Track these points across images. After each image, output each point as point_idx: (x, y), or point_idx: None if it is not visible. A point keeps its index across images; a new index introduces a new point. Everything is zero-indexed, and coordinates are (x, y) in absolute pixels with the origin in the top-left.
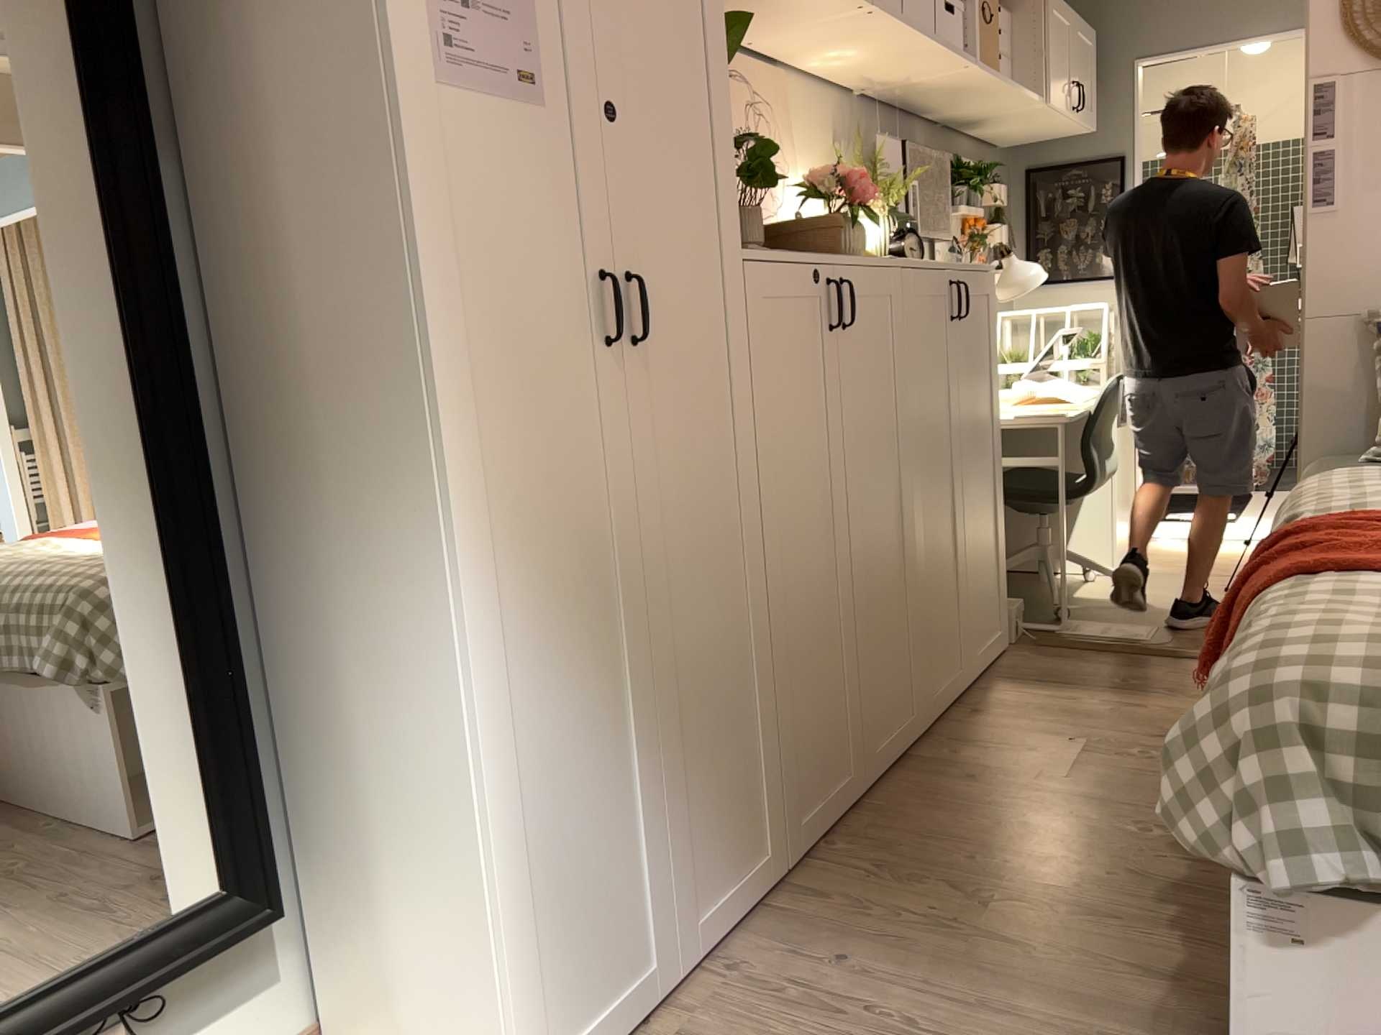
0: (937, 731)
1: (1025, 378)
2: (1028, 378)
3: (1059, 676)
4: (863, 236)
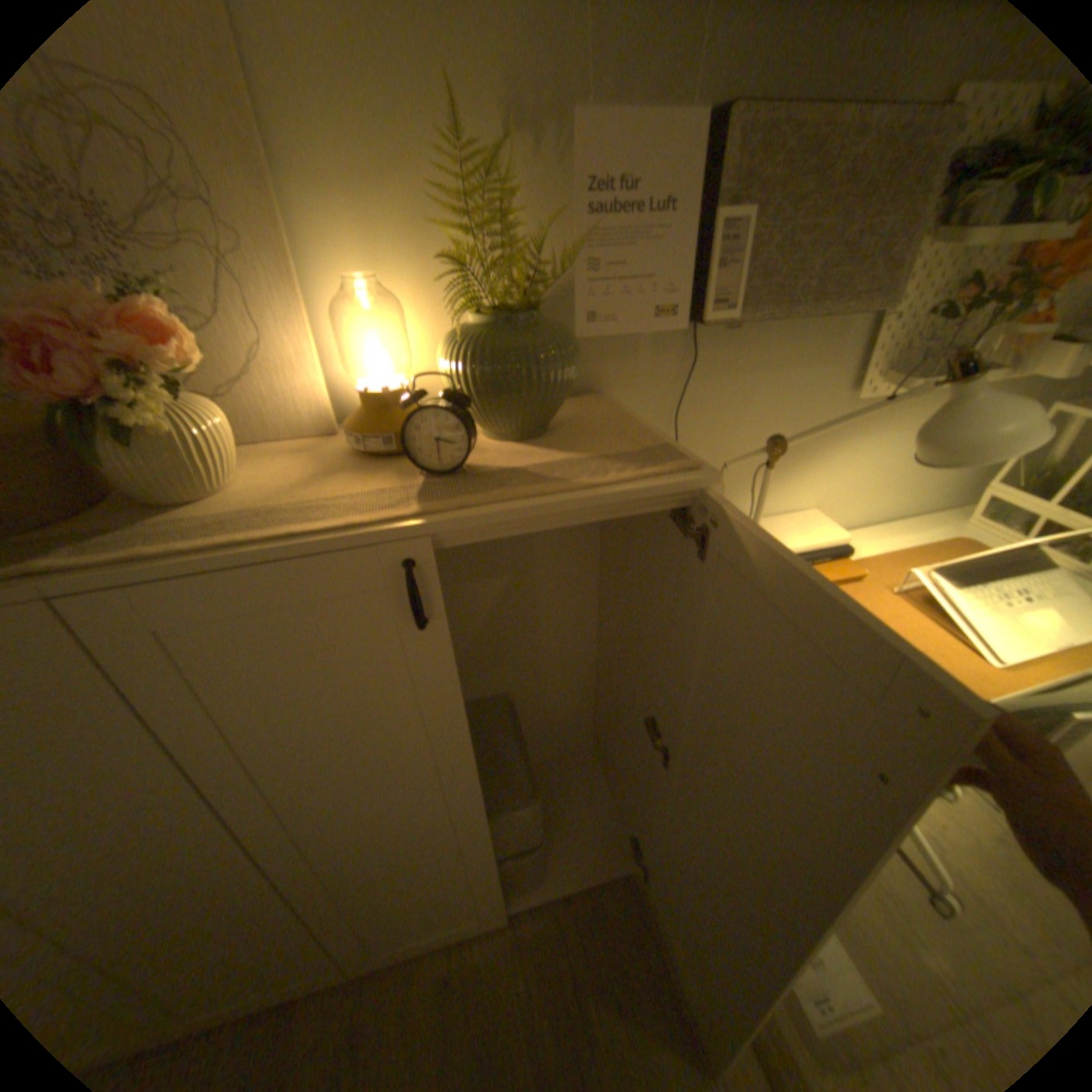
0: (369, 979)
1: (936, 570)
2: (940, 572)
3: (605, 1002)
4: (135, 456)
